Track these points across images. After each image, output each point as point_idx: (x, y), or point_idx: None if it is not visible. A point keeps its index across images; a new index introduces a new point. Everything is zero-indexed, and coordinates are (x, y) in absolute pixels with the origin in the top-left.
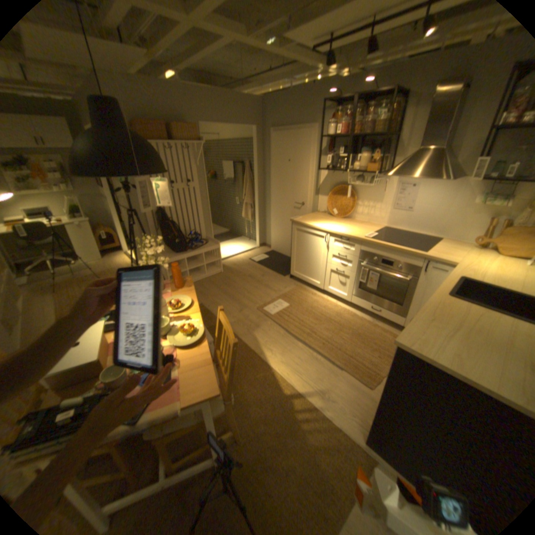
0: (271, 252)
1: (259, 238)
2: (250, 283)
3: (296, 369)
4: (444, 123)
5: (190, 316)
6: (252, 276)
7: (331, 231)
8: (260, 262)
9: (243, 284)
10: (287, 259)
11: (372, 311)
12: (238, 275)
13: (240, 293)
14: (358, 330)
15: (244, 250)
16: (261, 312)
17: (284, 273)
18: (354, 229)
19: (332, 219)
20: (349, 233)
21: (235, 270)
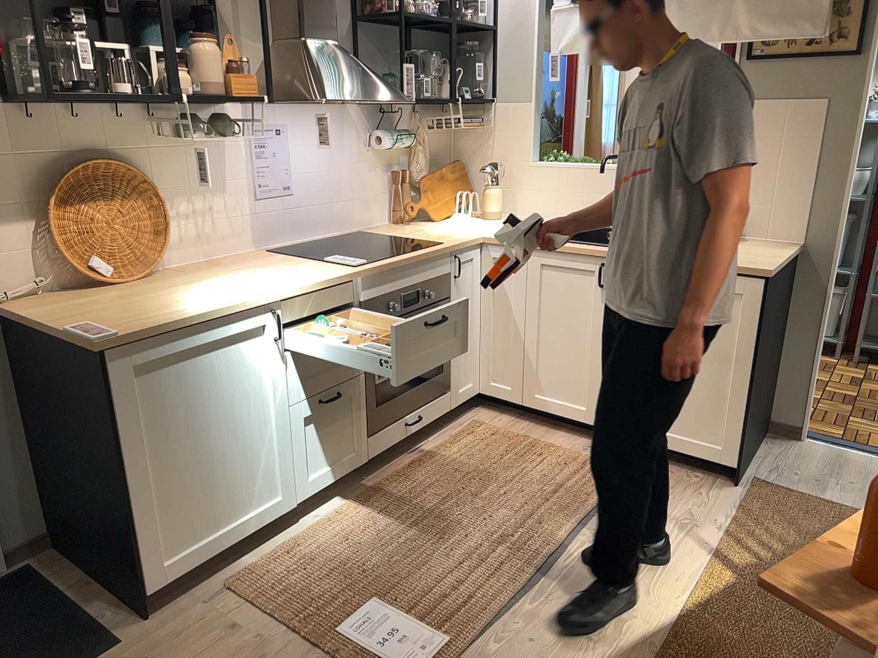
0: None
1: None
2: None
3: (652, 566)
4: None
5: None
6: None
7: (288, 290)
8: None
9: None
10: None
11: (409, 434)
12: None
13: None
14: (464, 471)
15: None
16: None
17: (76, 644)
18: (277, 271)
19: (149, 288)
20: (317, 275)
21: None
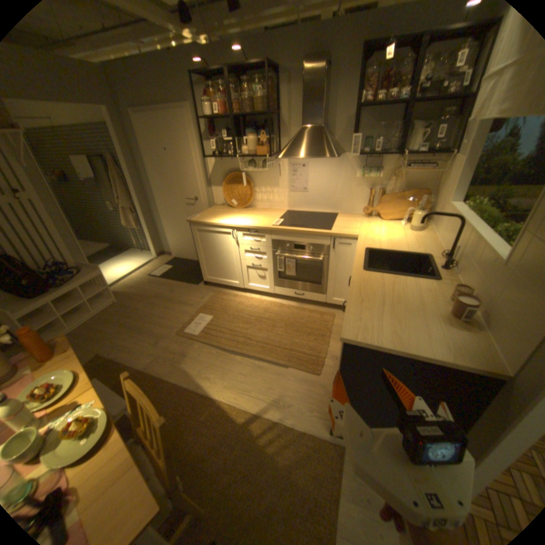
0: (173, 259)
1: (153, 246)
2: (158, 305)
3: (242, 388)
4: (317, 101)
5: (76, 401)
6: (158, 294)
7: (237, 225)
8: (164, 275)
9: (150, 309)
10: (194, 263)
11: (296, 296)
12: (139, 299)
13: (148, 321)
14: (289, 319)
15: (138, 265)
16: (183, 337)
17: (196, 280)
18: (259, 218)
19: (233, 211)
20: (256, 224)
21: (133, 293)
